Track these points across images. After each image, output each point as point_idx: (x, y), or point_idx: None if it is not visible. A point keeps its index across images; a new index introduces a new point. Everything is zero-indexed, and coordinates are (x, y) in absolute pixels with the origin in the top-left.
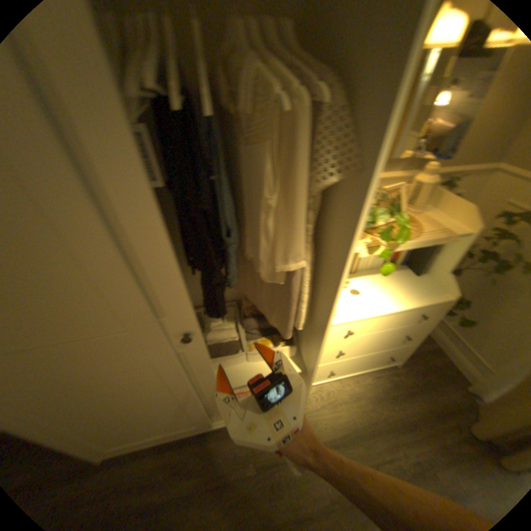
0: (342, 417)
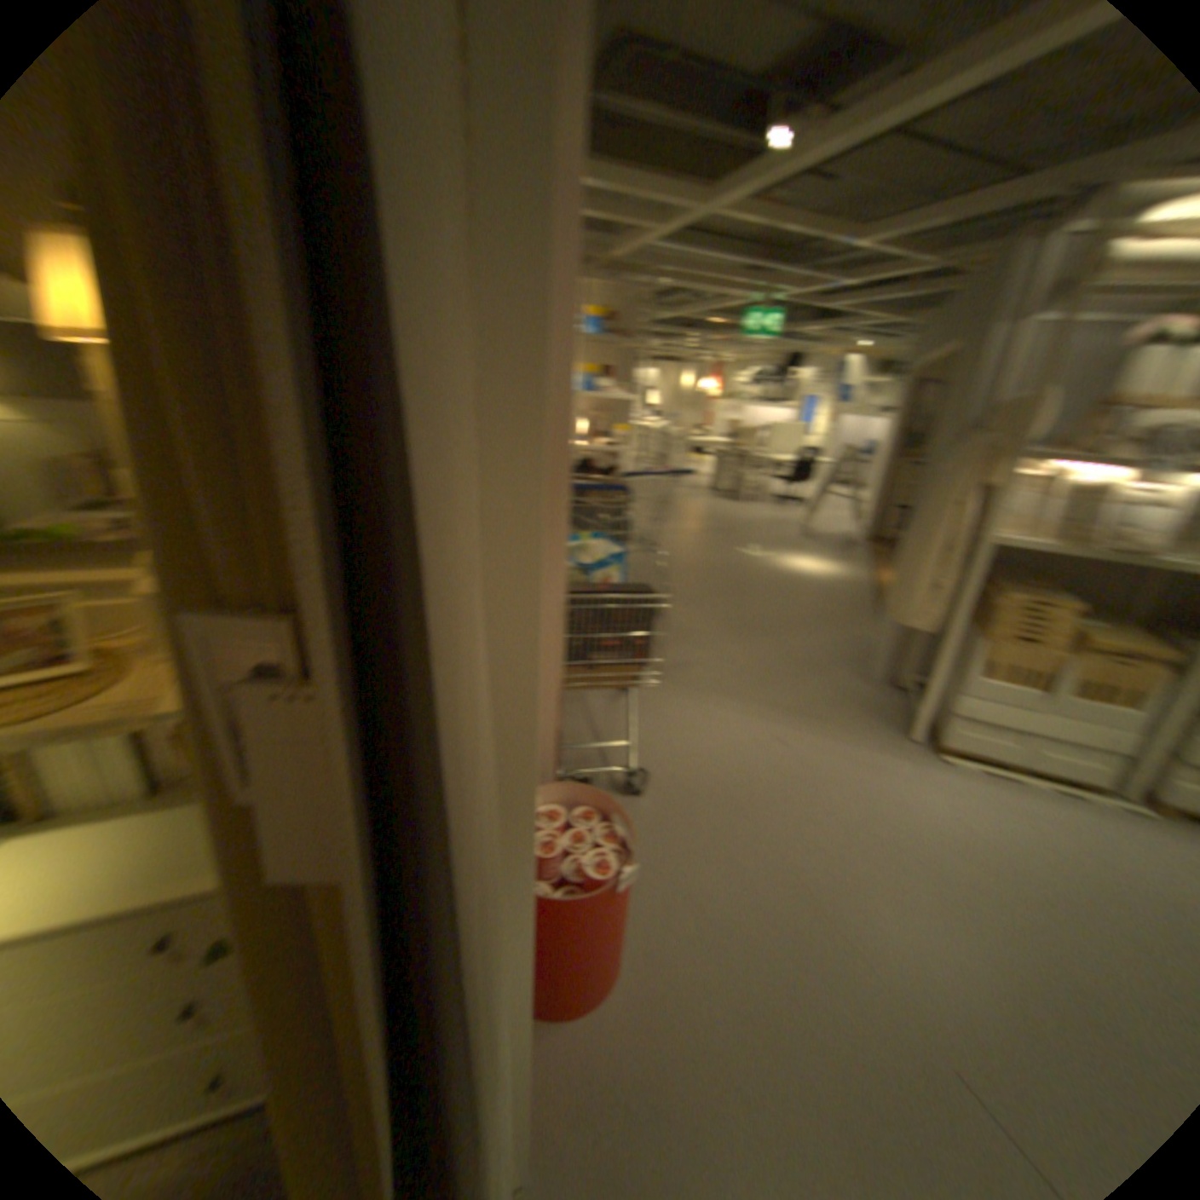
0: None
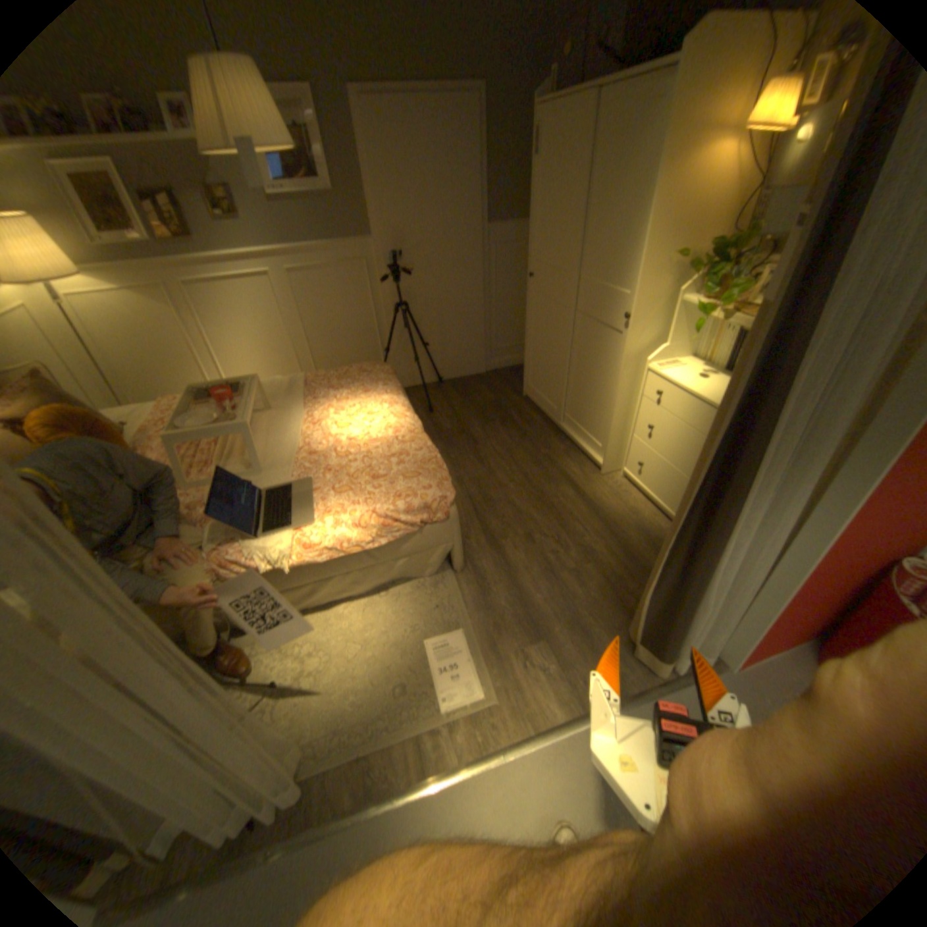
0: (614, 500)
